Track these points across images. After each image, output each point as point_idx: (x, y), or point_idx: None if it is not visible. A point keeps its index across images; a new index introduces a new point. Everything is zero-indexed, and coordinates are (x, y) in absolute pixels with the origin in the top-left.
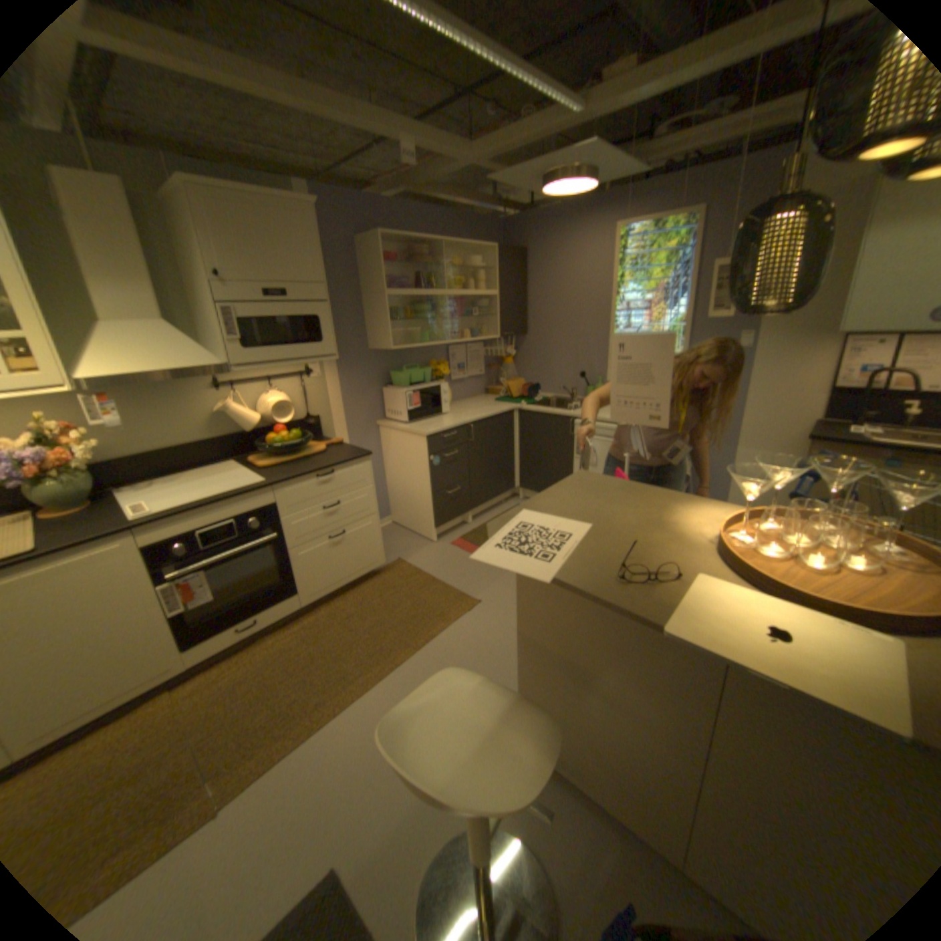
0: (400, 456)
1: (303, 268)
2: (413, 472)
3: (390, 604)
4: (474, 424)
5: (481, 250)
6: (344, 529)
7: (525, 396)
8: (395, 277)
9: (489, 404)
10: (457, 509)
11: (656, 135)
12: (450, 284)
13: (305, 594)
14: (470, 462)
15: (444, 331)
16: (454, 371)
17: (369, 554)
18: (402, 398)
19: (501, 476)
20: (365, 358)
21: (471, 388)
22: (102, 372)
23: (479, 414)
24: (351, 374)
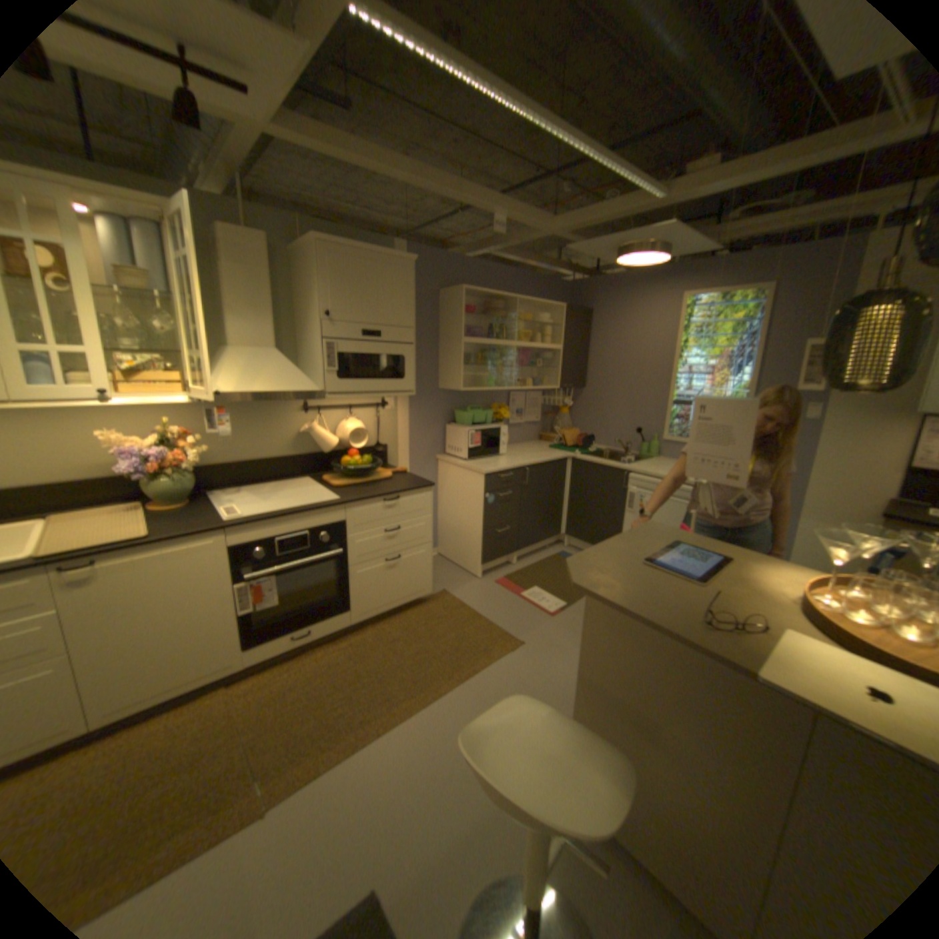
0: (456, 491)
1: (398, 314)
2: (467, 507)
3: (436, 634)
4: (530, 468)
5: (550, 308)
6: (401, 554)
7: (579, 446)
8: (470, 327)
9: (543, 450)
10: (505, 548)
11: (730, 218)
12: (520, 337)
13: (357, 613)
14: (522, 504)
15: (509, 378)
16: (512, 415)
17: (420, 582)
18: (465, 436)
19: (549, 521)
20: (435, 396)
21: (526, 433)
22: (226, 389)
23: (535, 458)
24: (421, 410)
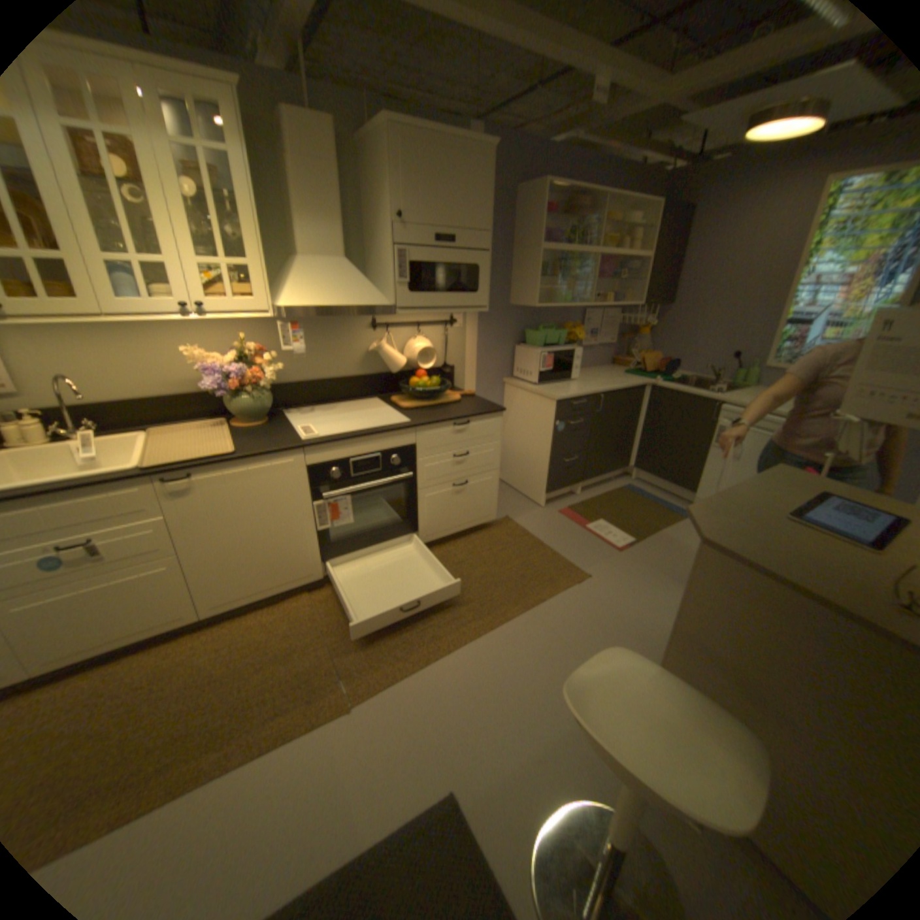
0: (522, 416)
1: (474, 214)
2: (533, 434)
3: (500, 559)
4: (605, 394)
5: (643, 205)
6: (468, 480)
7: (660, 371)
8: (549, 230)
9: (618, 375)
10: (570, 478)
11: None
12: (605, 241)
13: (424, 533)
14: (592, 433)
15: (589, 292)
16: (587, 335)
17: (484, 508)
18: (536, 357)
19: (619, 452)
20: (505, 313)
21: (599, 355)
22: (298, 302)
23: (611, 384)
24: (489, 328)
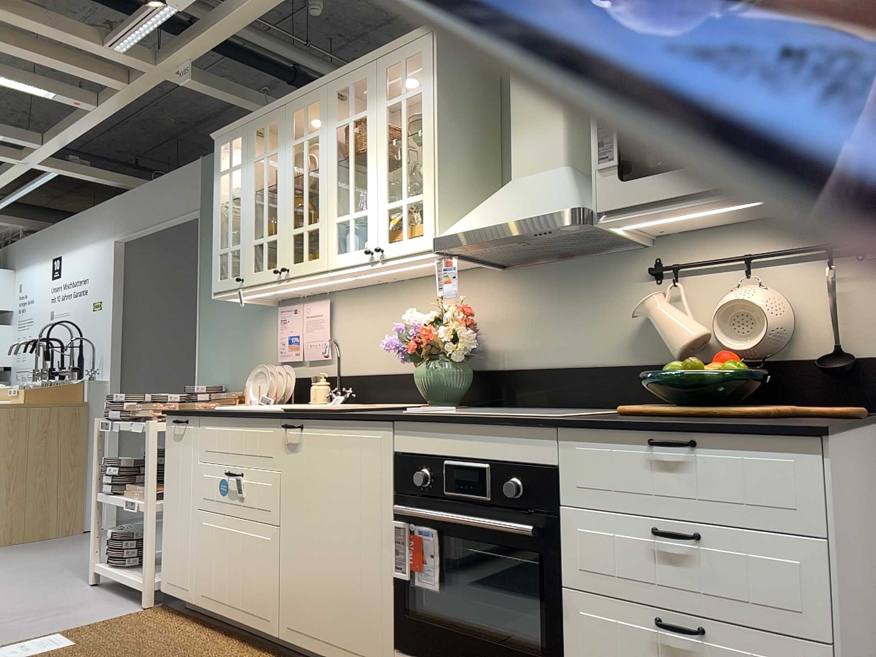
0: None
1: None
2: None
3: None
4: None
5: None
6: (707, 628)
7: None
8: None
9: None
10: None
11: None
12: None
13: None
14: None
15: None
16: None
17: None
18: None
19: None
20: None
21: None
22: (456, 229)
23: None
24: None
